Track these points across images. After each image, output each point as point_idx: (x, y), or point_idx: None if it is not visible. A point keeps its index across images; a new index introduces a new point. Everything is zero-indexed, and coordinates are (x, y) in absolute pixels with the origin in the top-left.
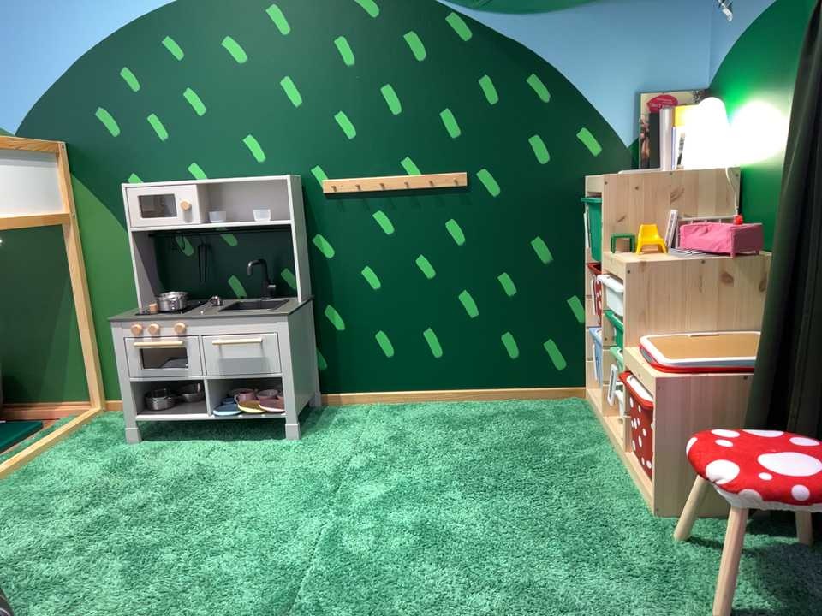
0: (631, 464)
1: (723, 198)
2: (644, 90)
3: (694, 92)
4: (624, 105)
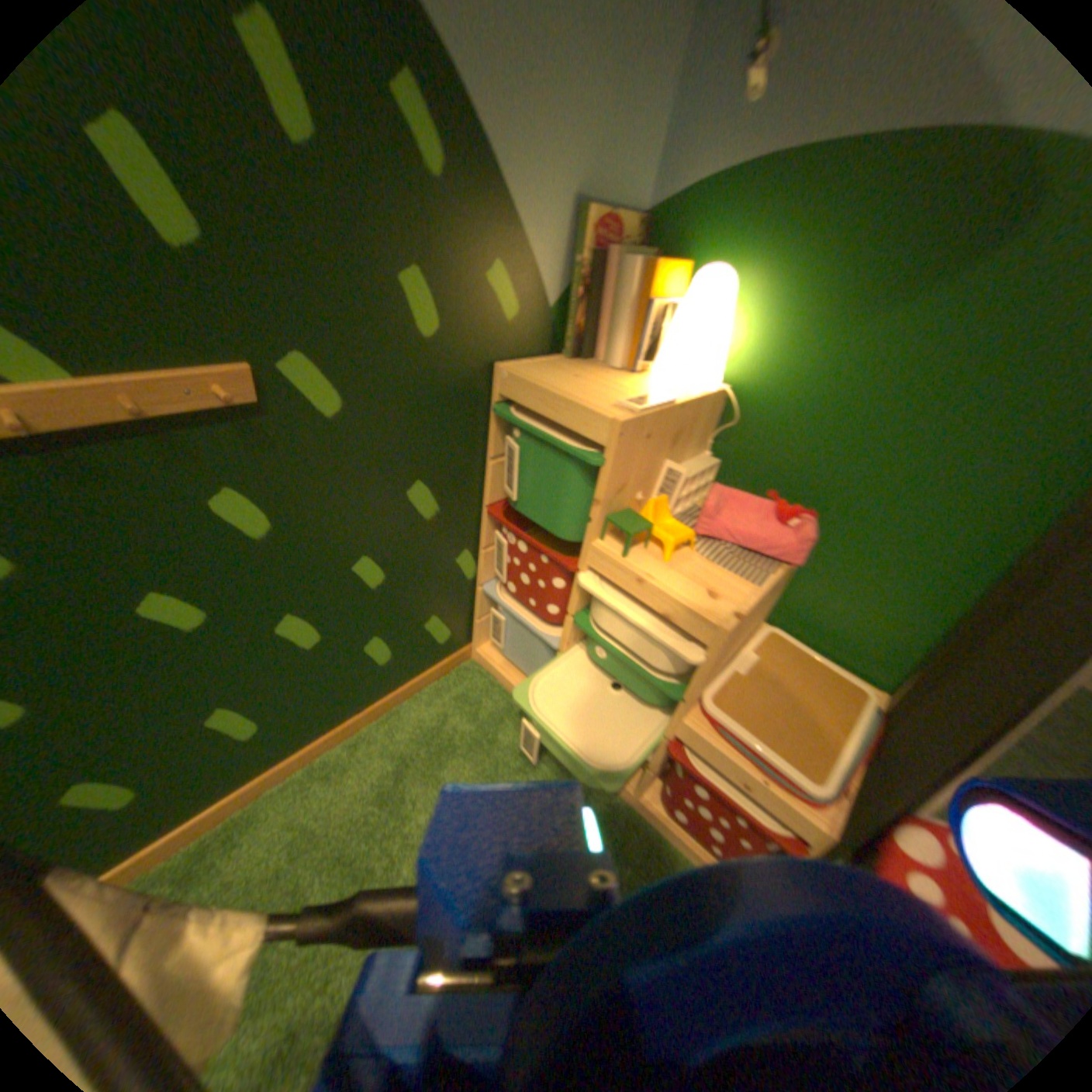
0: (657, 817)
1: (705, 429)
2: (588, 189)
3: (642, 214)
4: (560, 216)
